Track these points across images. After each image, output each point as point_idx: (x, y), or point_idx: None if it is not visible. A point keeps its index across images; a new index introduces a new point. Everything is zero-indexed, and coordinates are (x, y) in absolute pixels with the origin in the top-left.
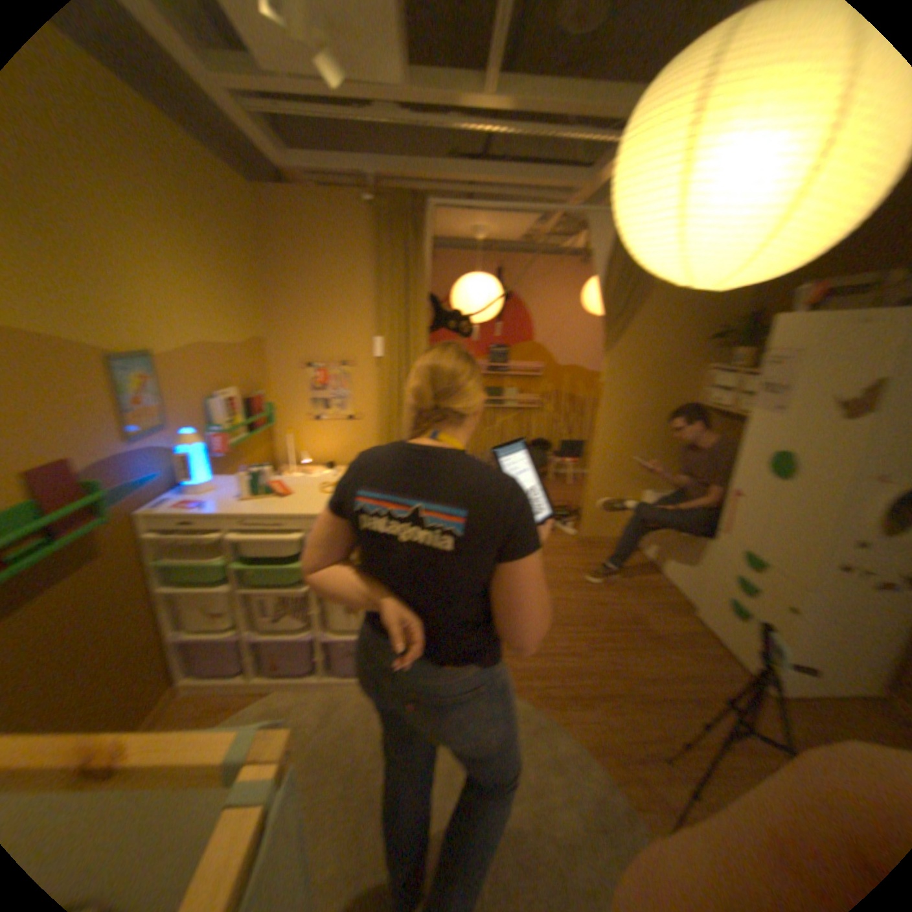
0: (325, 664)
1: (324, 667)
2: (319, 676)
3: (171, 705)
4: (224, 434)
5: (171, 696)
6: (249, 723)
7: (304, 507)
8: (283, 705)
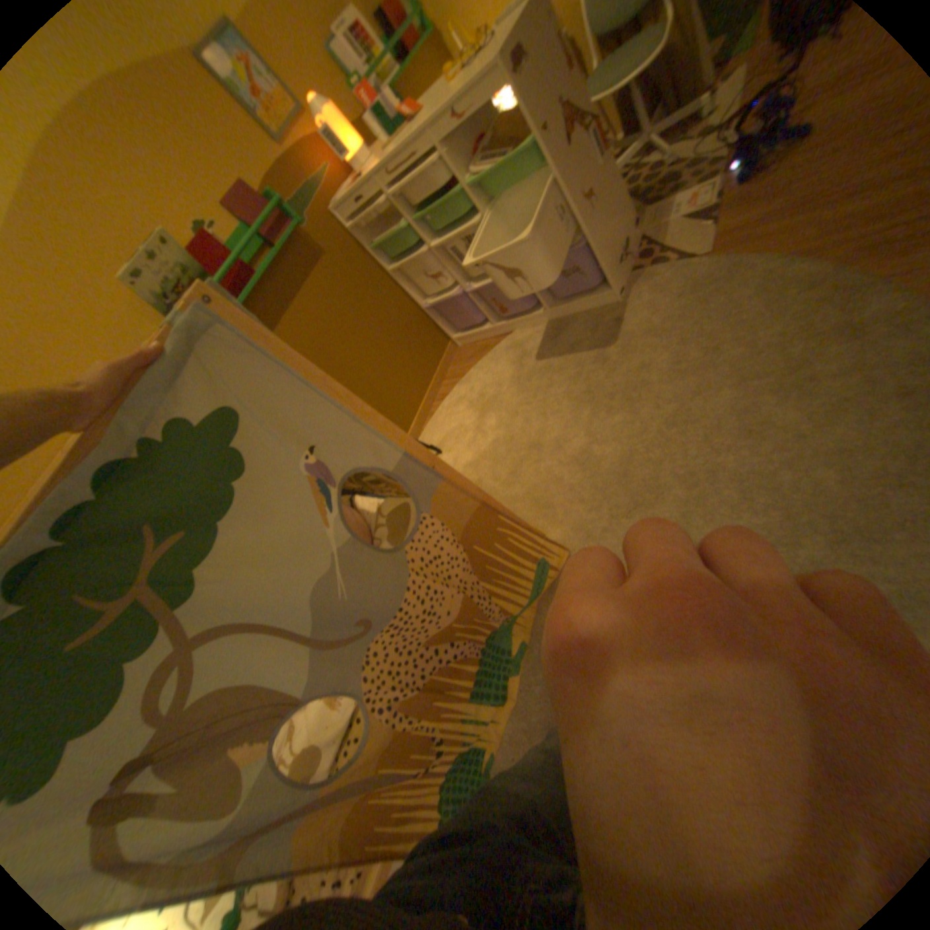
0: (554, 290)
1: (552, 293)
2: (547, 302)
3: (457, 350)
4: (365, 77)
5: (456, 345)
6: (503, 351)
7: (428, 110)
8: (526, 334)
